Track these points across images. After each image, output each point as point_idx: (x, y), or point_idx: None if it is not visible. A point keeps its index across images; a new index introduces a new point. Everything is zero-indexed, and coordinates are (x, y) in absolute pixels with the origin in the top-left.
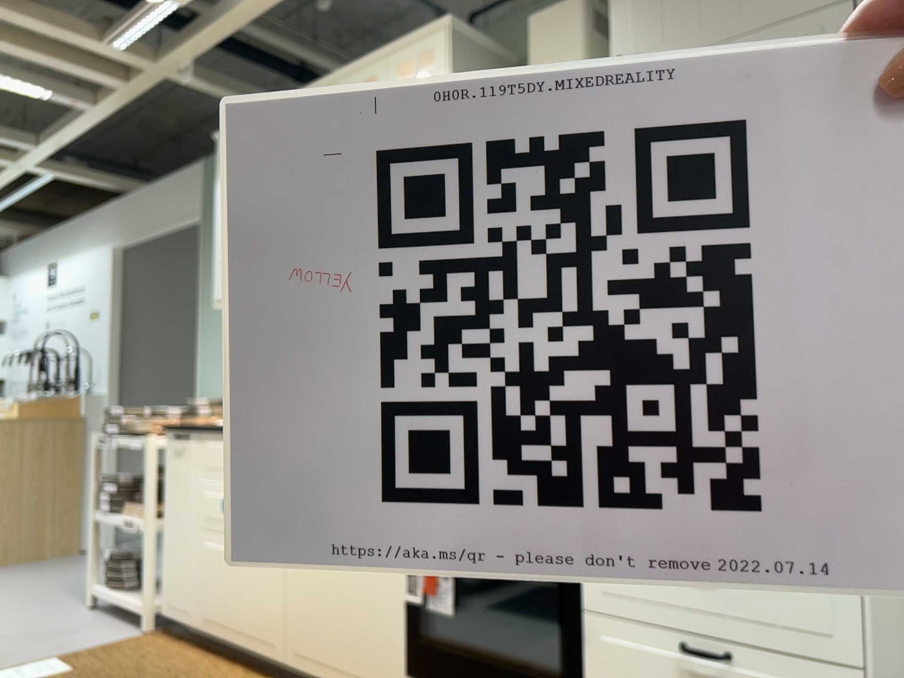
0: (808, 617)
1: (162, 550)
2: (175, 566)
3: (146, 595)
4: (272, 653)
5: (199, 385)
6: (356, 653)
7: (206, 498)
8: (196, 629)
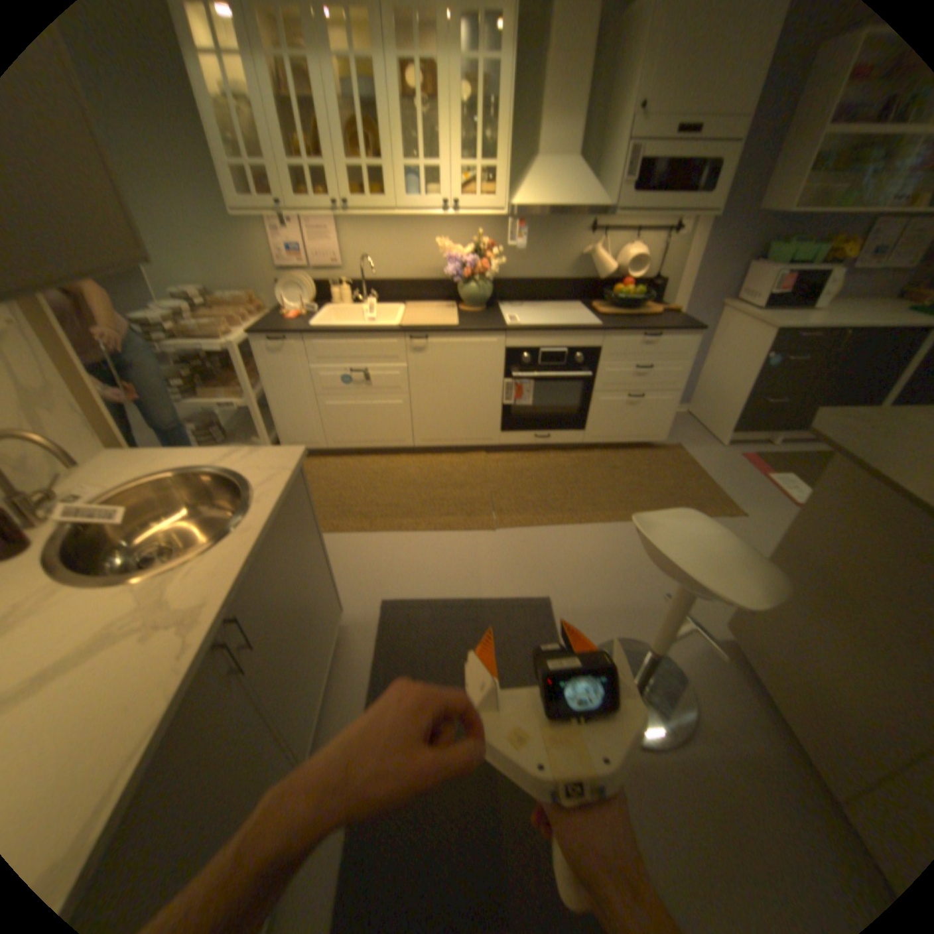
0: (670, 379)
1: (272, 412)
2: (293, 419)
3: (267, 440)
4: (403, 443)
5: (144, 270)
6: (469, 429)
7: (322, 376)
8: (327, 447)
